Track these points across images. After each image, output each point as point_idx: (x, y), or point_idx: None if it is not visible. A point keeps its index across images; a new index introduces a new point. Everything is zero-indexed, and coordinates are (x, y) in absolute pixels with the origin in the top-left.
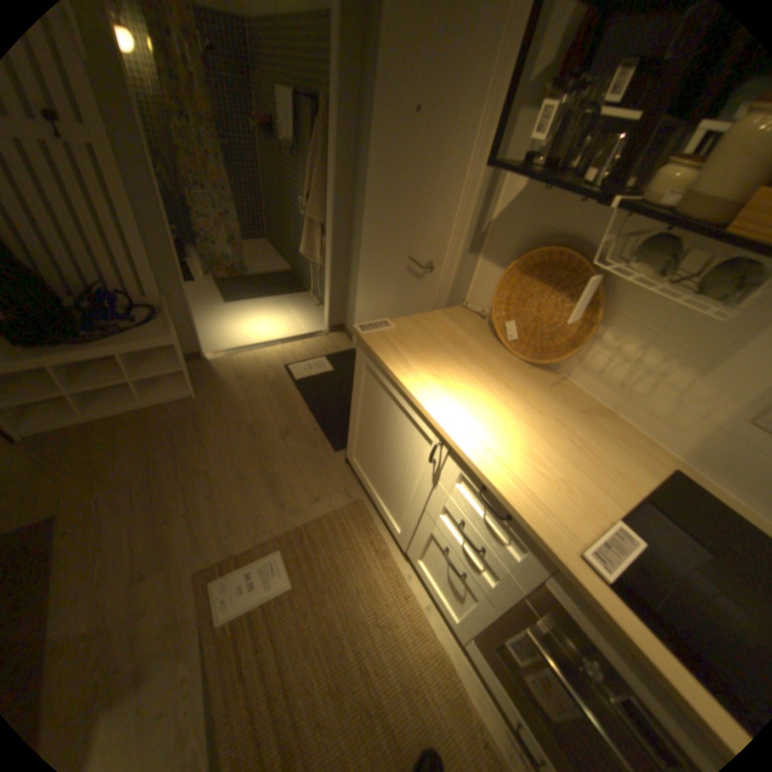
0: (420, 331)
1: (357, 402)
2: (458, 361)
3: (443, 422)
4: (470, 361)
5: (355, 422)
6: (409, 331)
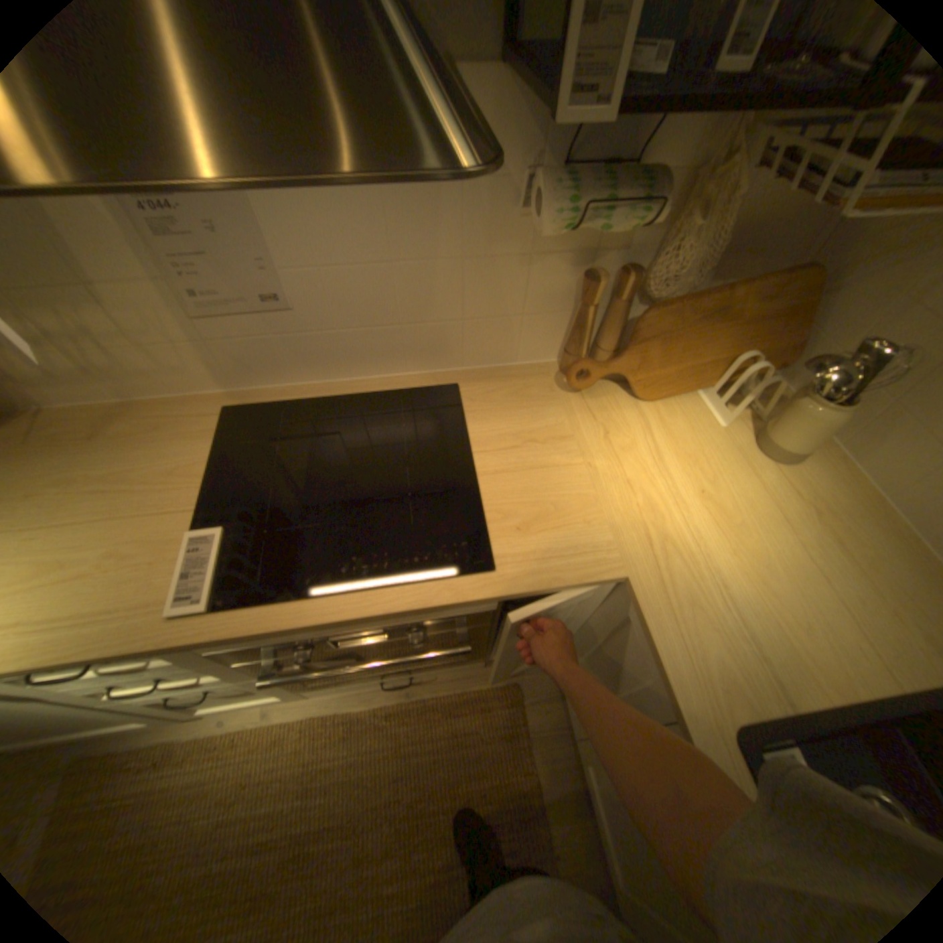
0: None
1: None
2: None
3: None
4: None
5: None
6: None
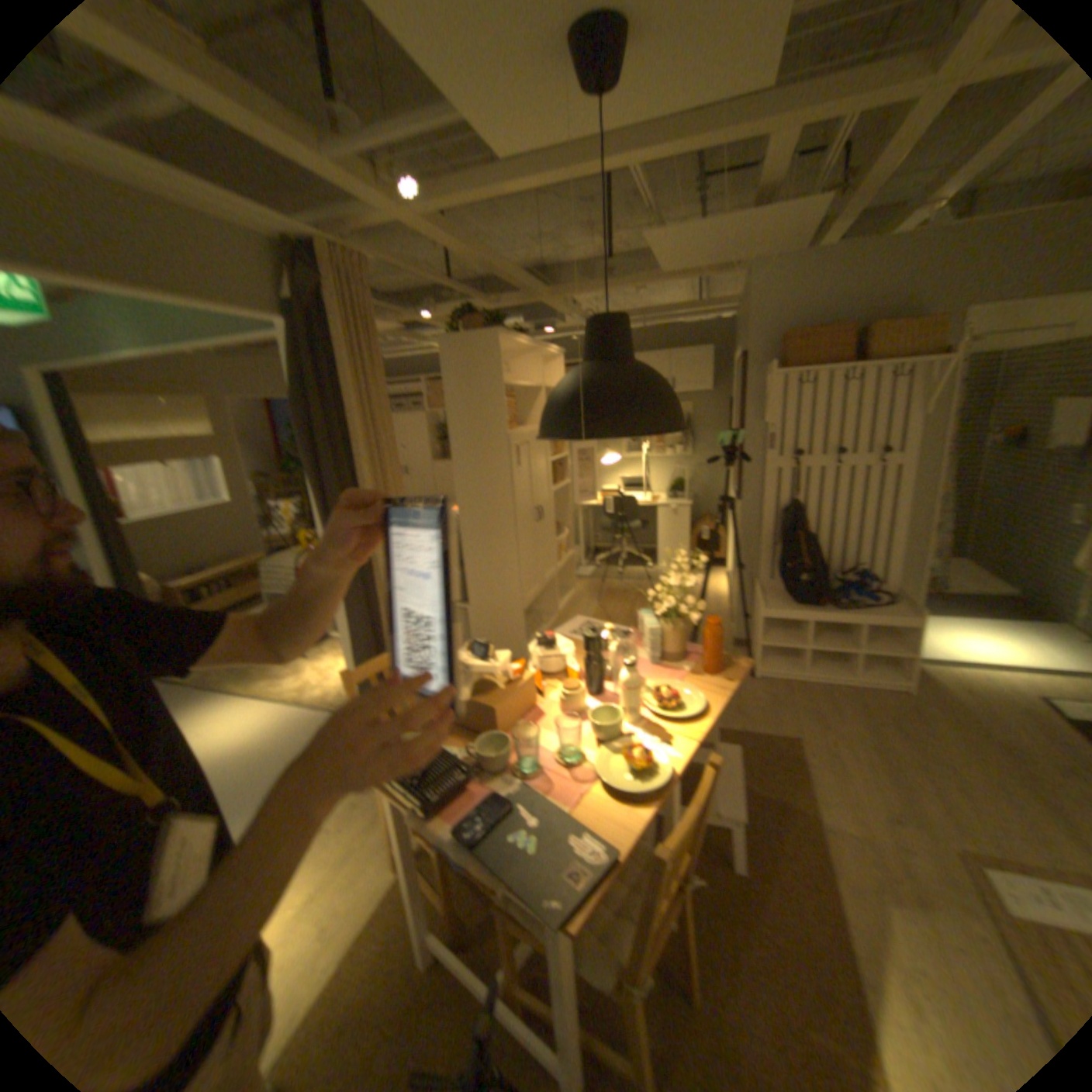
0: None
1: None
2: None
3: None
4: None
5: None
6: None
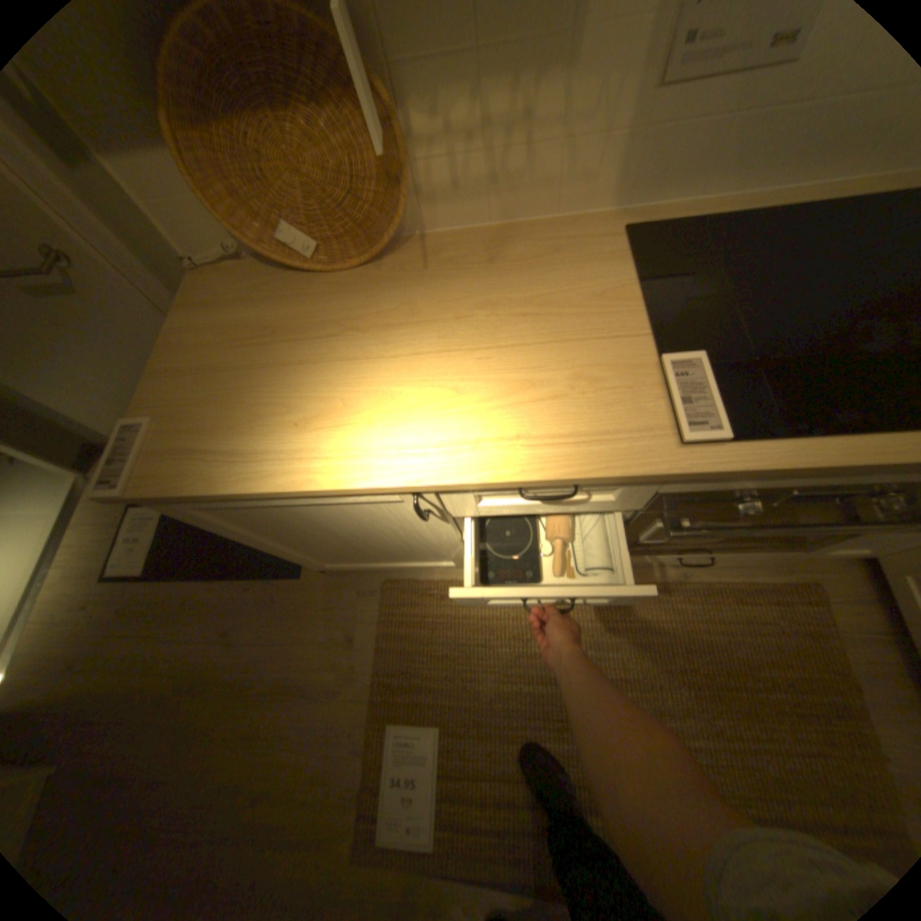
0: (189, 379)
1: (247, 531)
2: (293, 364)
3: (391, 477)
4: (306, 345)
5: (275, 543)
6: (175, 399)
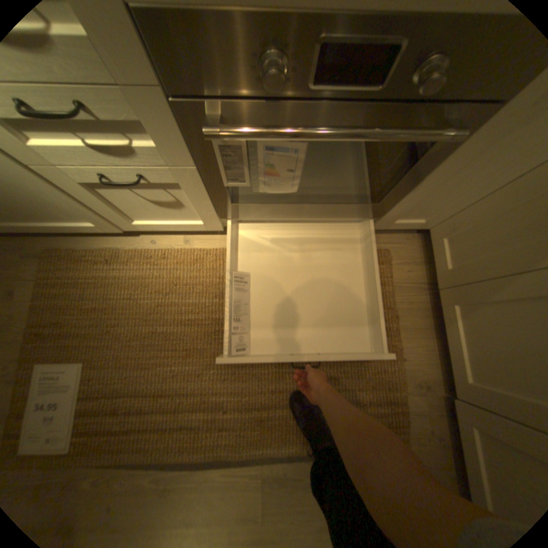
0: None
1: None
2: None
3: None
4: None
5: None
6: None
